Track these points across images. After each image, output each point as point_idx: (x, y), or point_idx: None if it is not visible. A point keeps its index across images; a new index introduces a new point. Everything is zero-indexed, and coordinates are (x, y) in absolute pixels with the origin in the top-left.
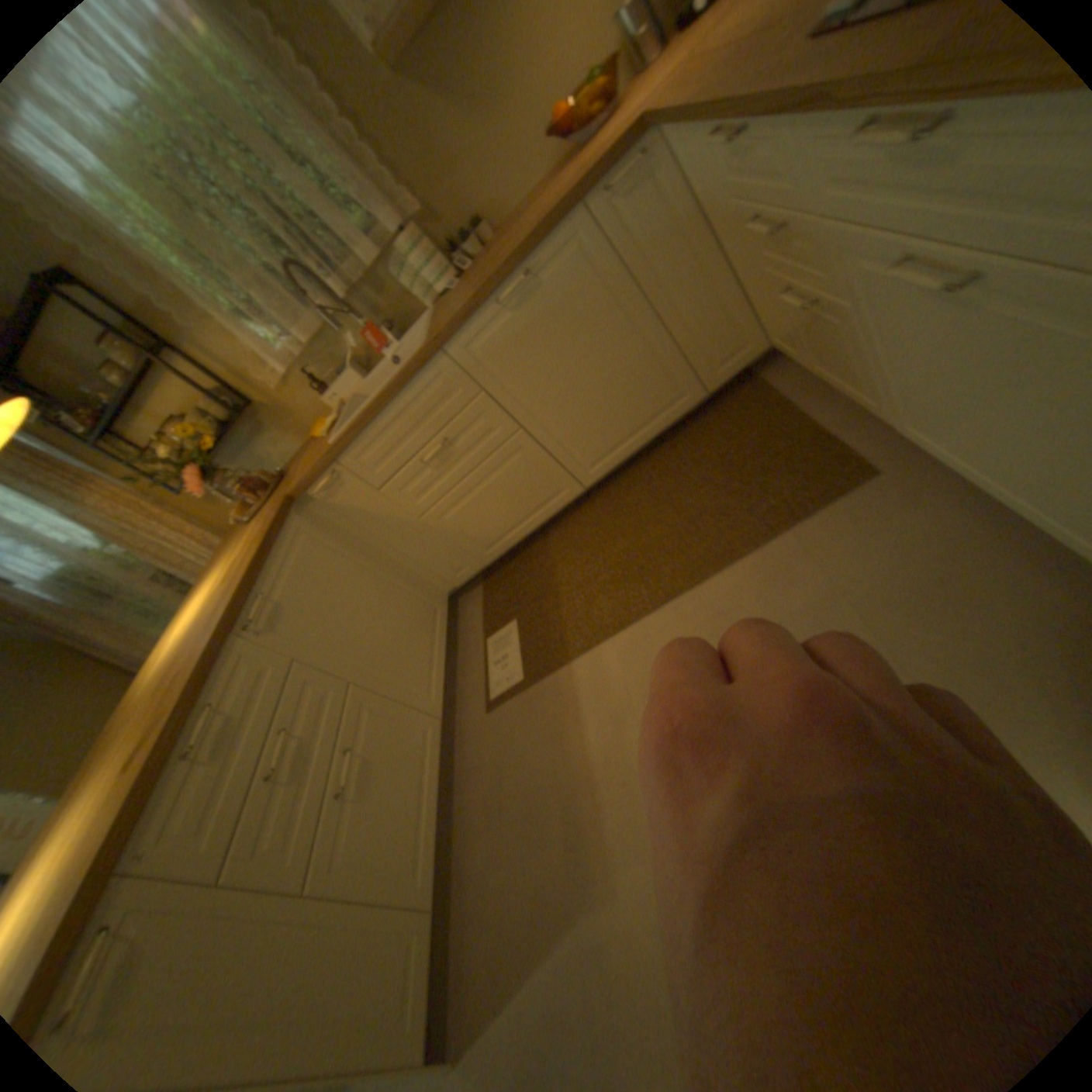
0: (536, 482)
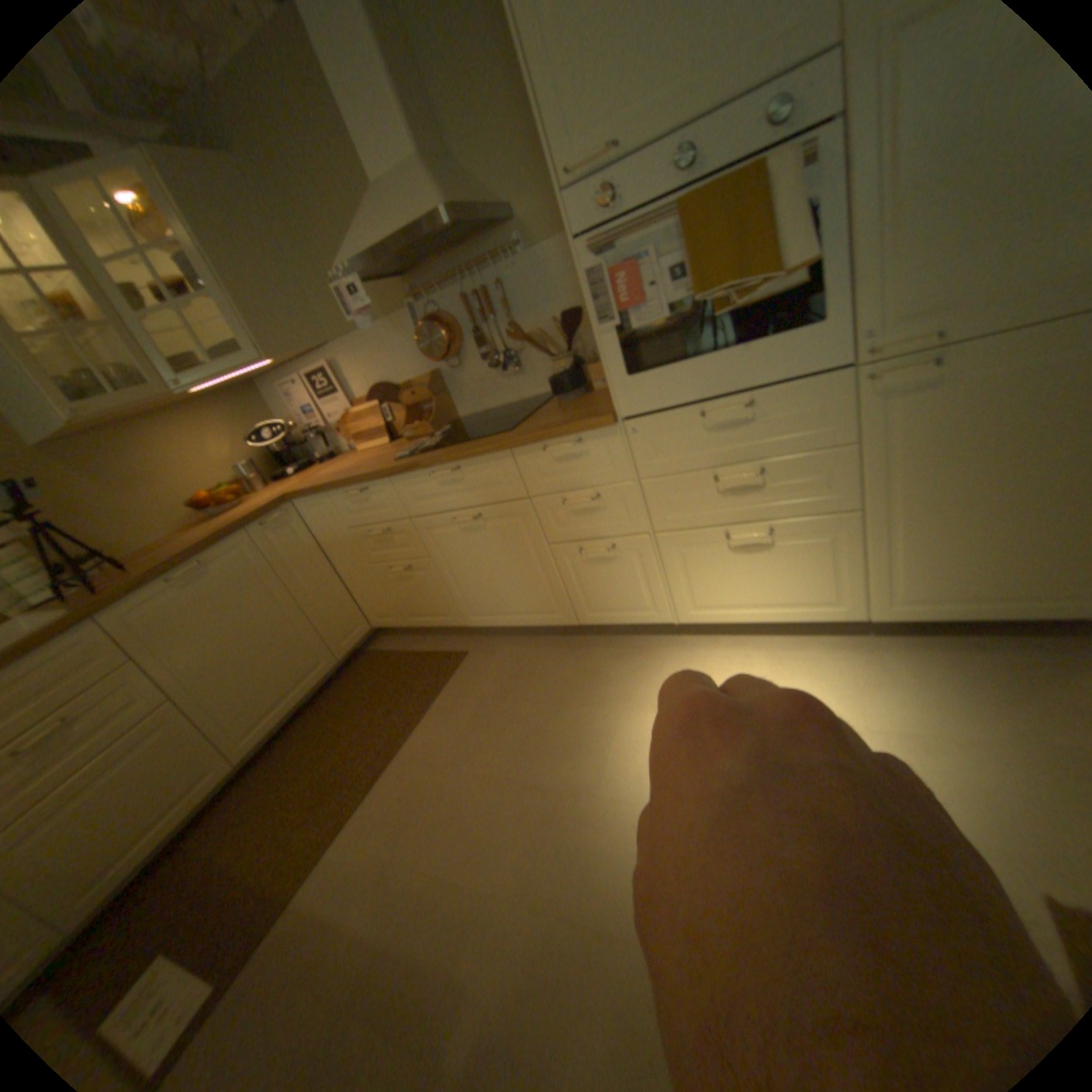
0: (176, 764)
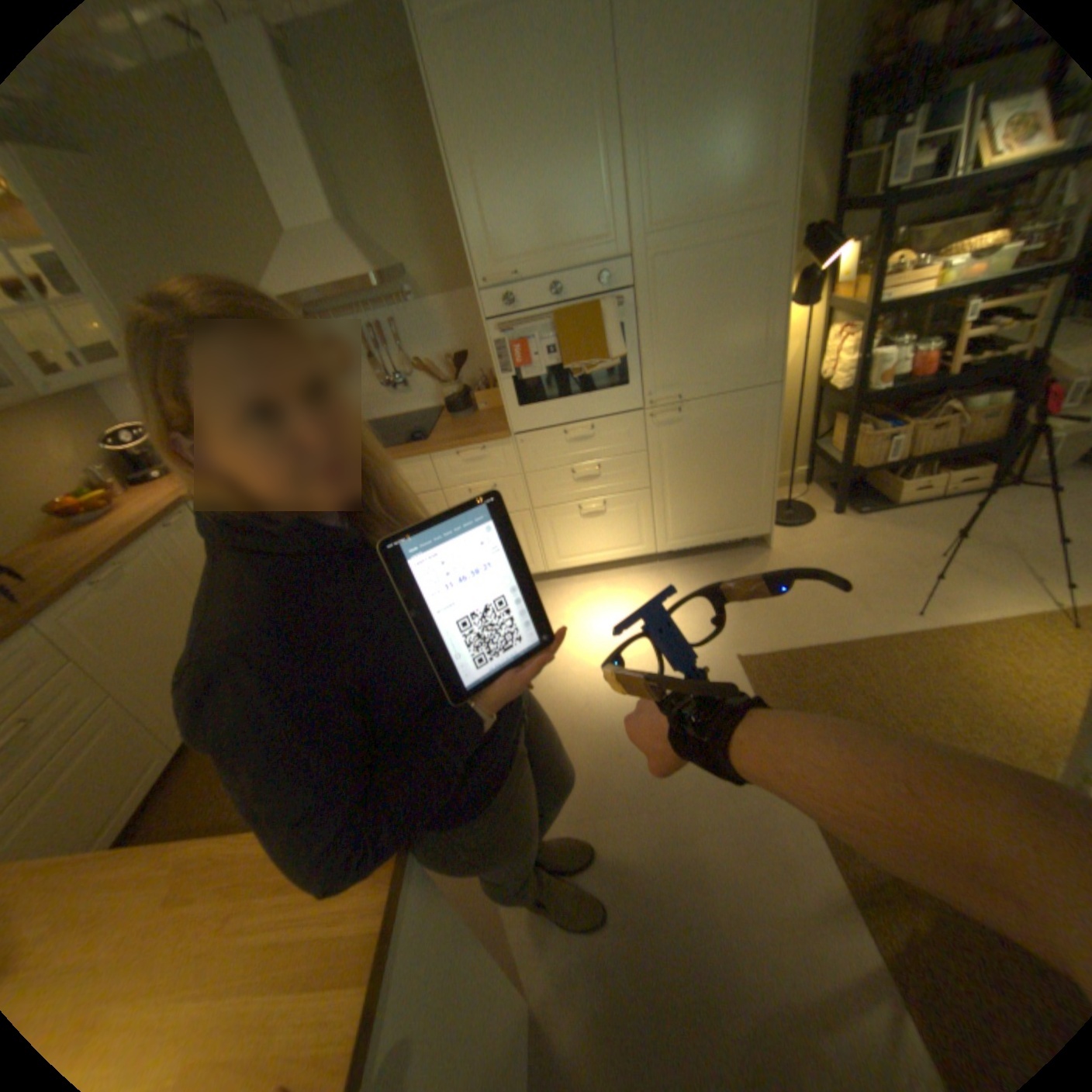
0: (125, 759)
